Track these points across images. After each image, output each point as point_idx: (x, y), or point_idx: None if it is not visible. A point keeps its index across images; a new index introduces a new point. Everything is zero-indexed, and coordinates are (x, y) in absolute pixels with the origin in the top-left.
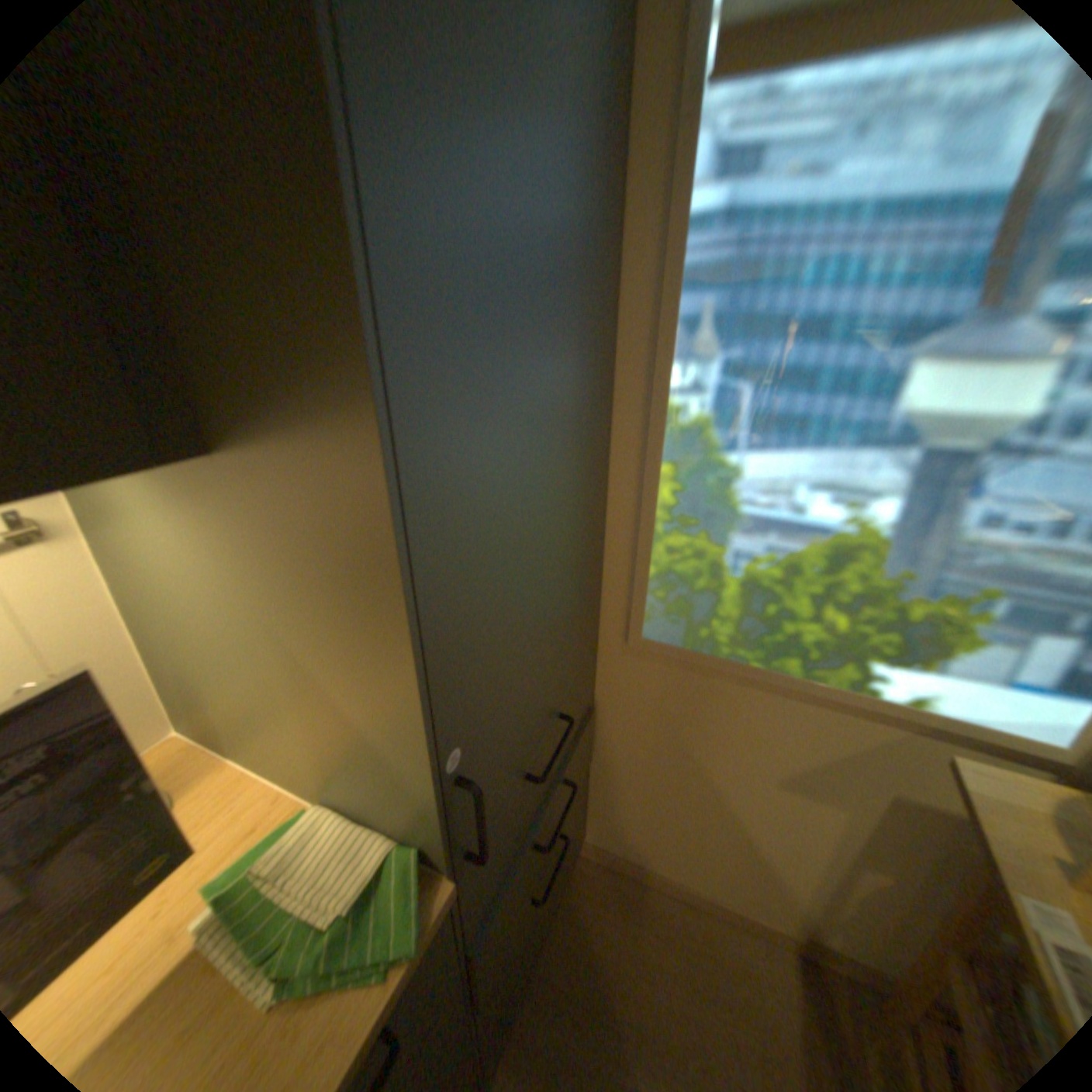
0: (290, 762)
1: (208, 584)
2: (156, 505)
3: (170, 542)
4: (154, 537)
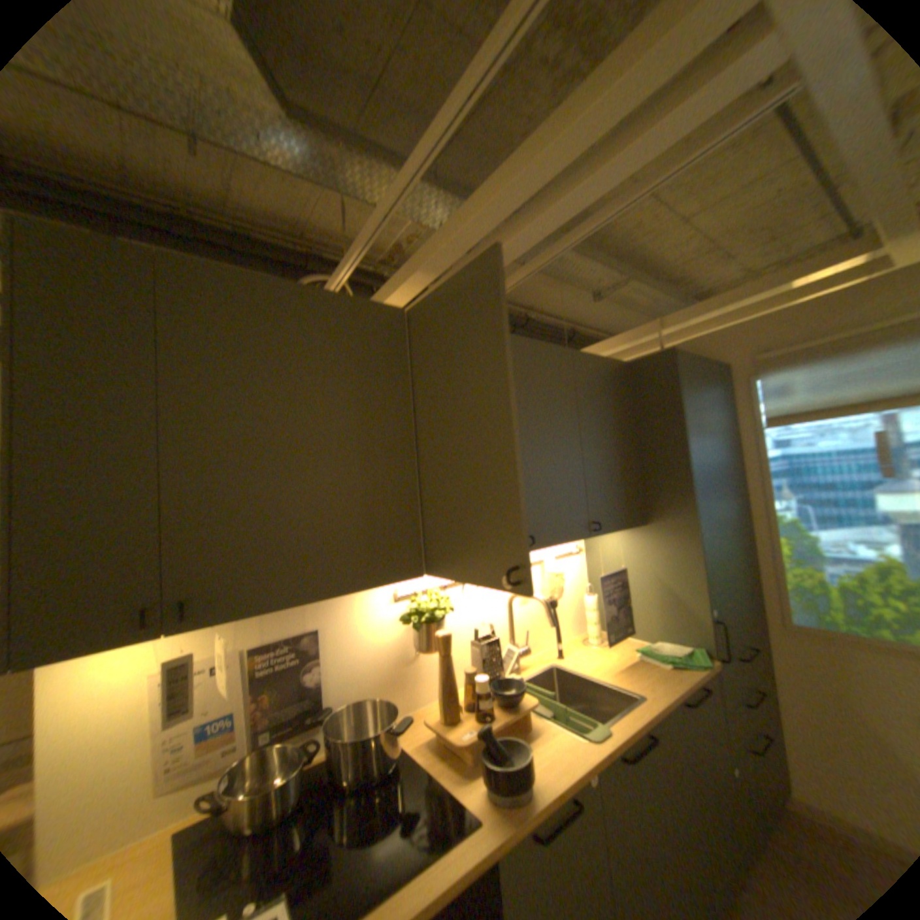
0: (649, 627)
1: (632, 563)
2: (620, 542)
3: (621, 552)
4: (615, 551)
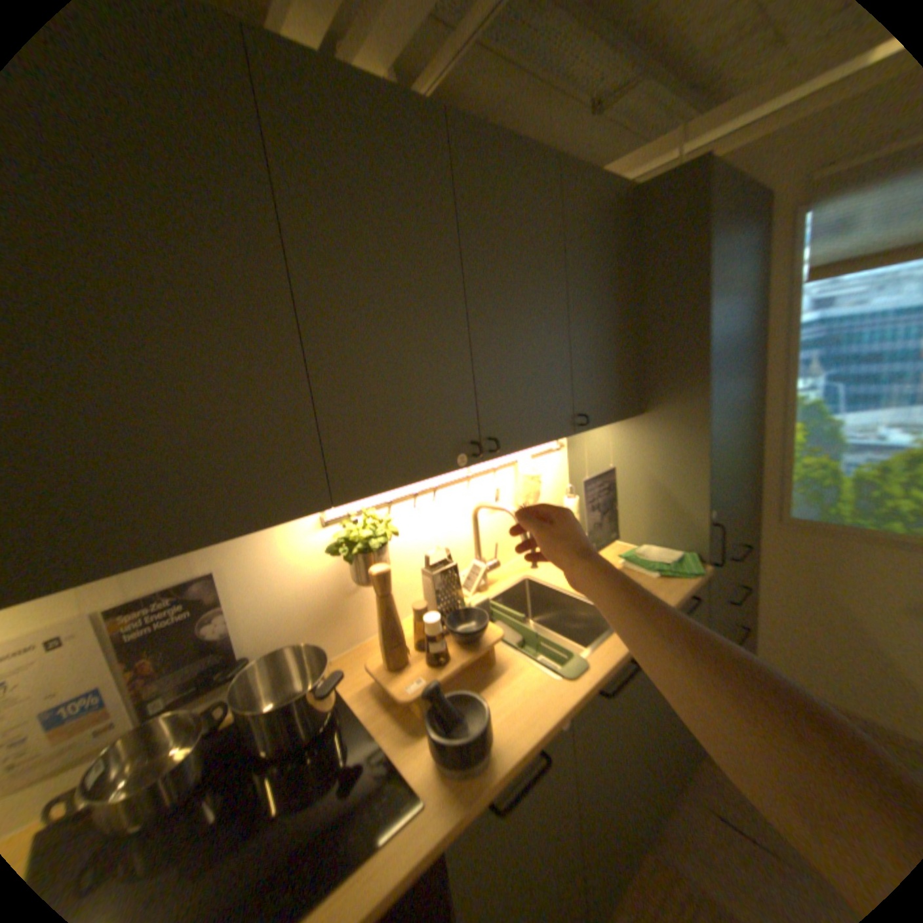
0: (634, 529)
1: (620, 459)
2: (608, 435)
3: (609, 446)
4: (602, 446)
